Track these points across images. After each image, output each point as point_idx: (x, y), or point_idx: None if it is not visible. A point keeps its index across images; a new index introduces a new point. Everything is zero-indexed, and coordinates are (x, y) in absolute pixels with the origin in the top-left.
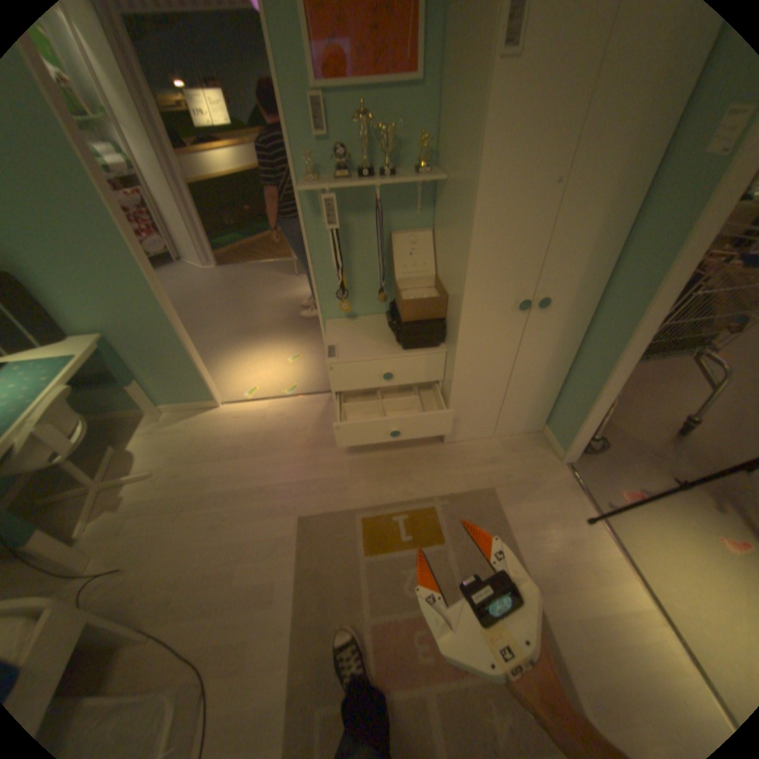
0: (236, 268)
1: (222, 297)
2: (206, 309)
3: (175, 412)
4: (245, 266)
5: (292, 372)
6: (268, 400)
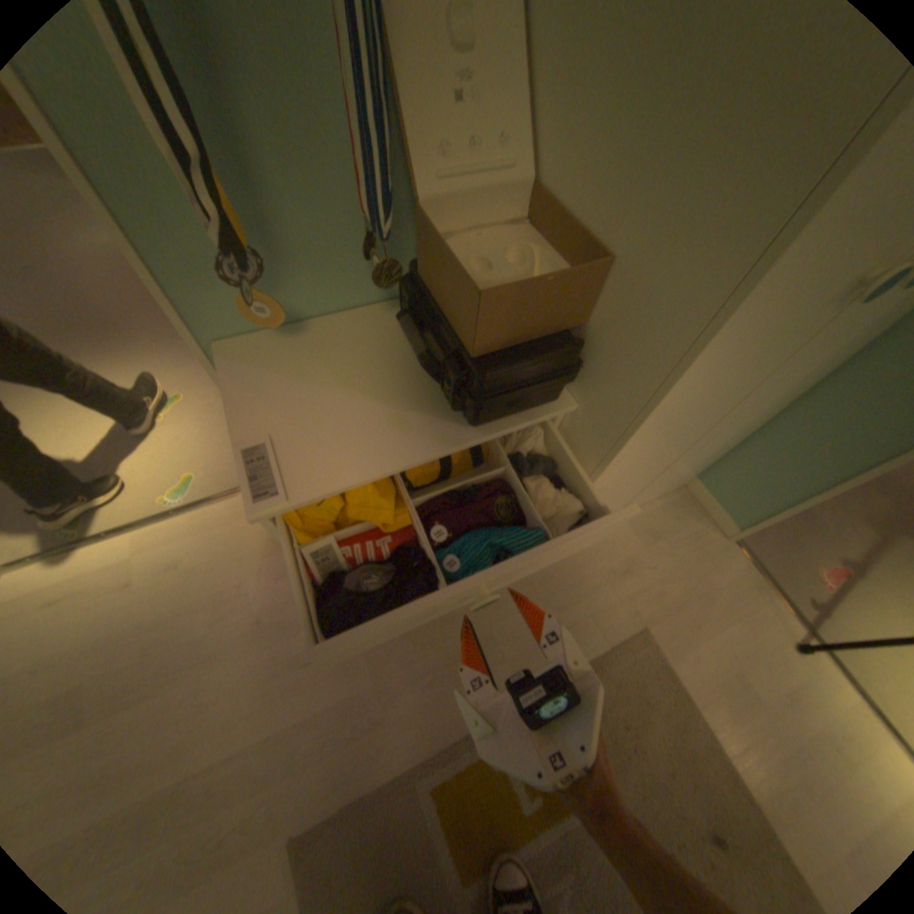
0: None
1: None
2: None
3: None
4: None
5: (171, 442)
6: (125, 535)
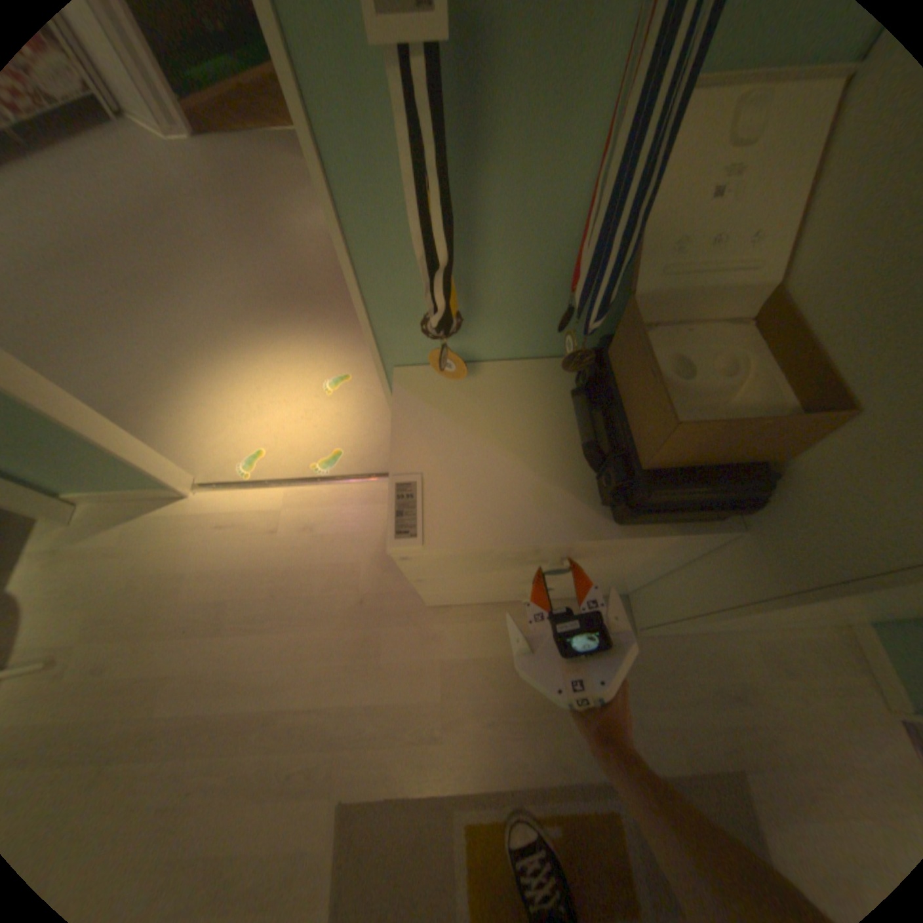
0: (229, 141)
1: (199, 215)
2: (168, 243)
3: (101, 503)
4: (245, 138)
5: (333, 417)
6: (282, 488)
